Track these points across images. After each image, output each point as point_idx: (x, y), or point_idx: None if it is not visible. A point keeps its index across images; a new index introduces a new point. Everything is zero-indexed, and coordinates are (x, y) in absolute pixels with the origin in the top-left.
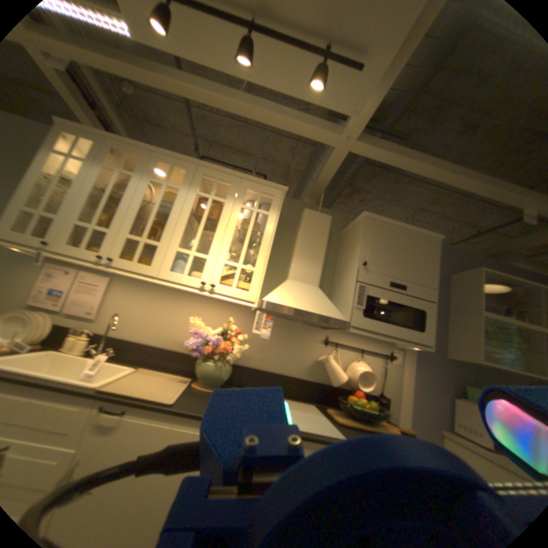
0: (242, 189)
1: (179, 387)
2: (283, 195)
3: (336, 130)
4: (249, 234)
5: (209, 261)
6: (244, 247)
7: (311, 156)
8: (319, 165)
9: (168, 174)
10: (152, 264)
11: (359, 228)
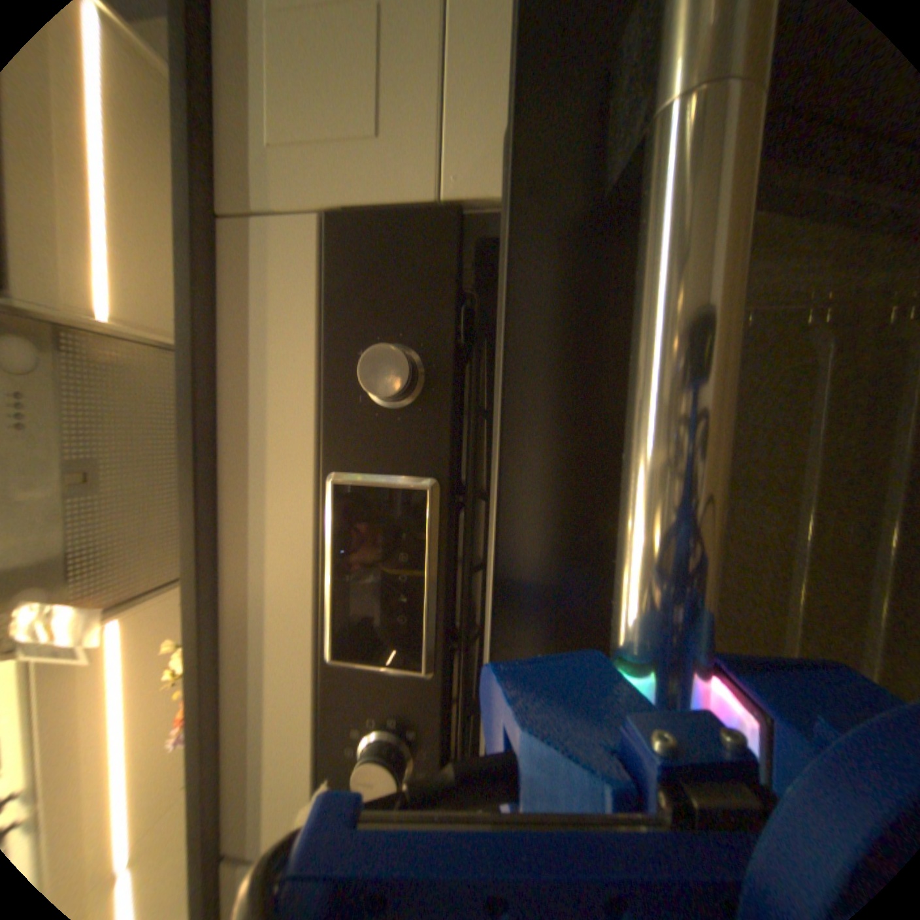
0: None
1: None
2: None
3: None
4: None
5: None
6: None
7: None
8: None
9: None
10: None
11: None
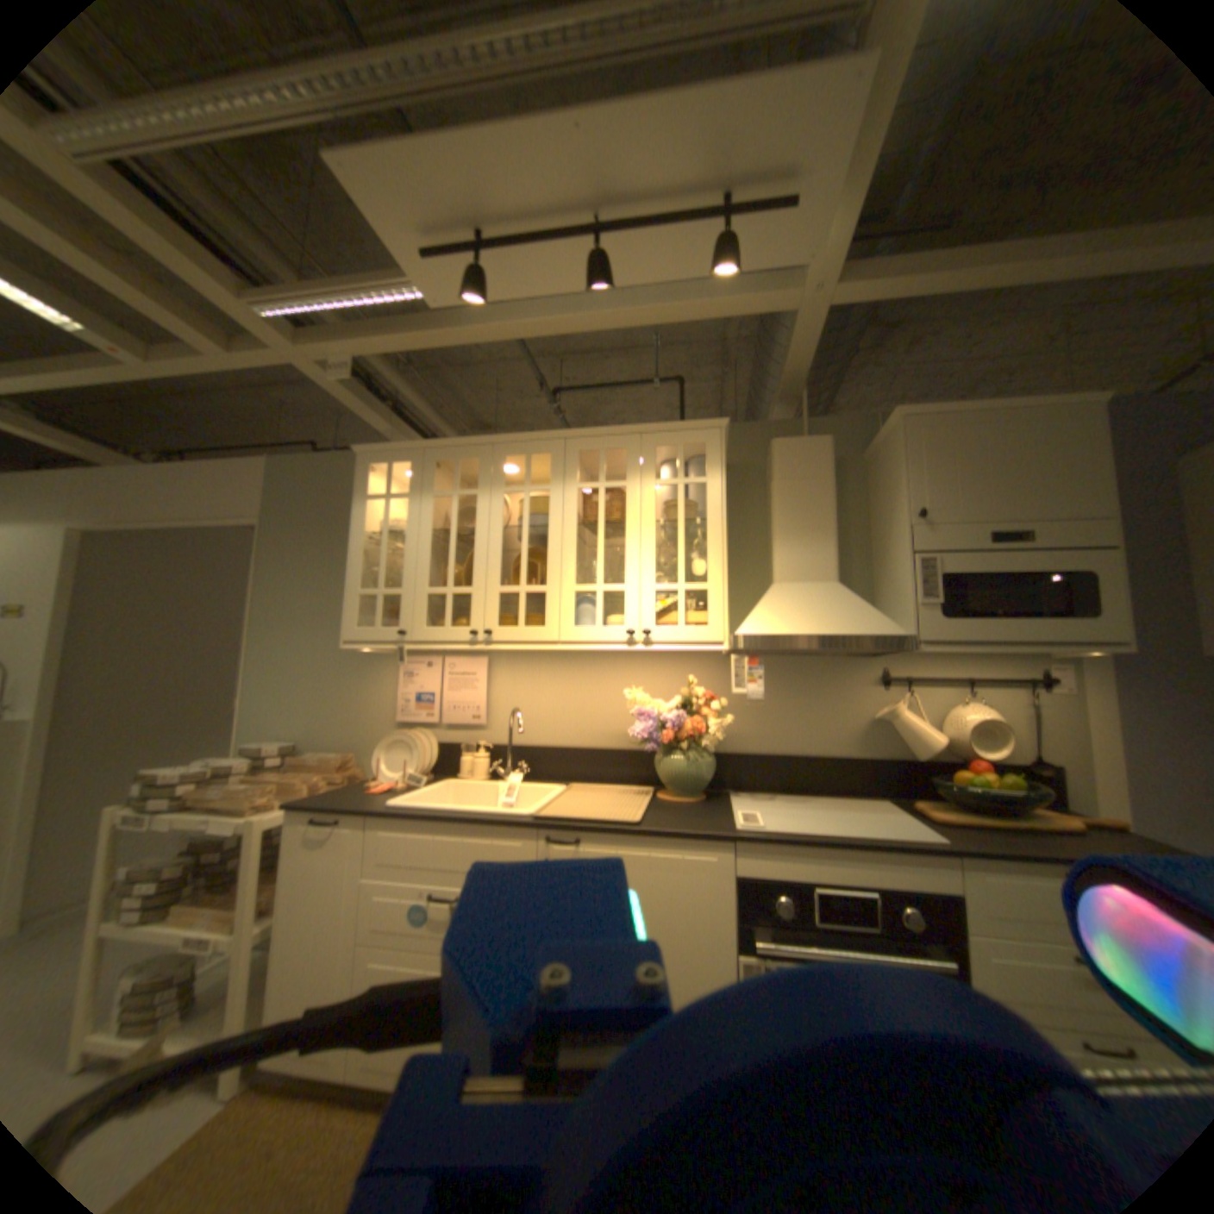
0: (649, 451)
1: (640, 800)
2: (725, 433)
3: (791, 279)
4: (682, 526)
5: (629, 593)
6: (679, 552)
7: (762, 318)
8: (782, 331)
9: (527, 471)
10: (547, 621)
11: (896, 441)
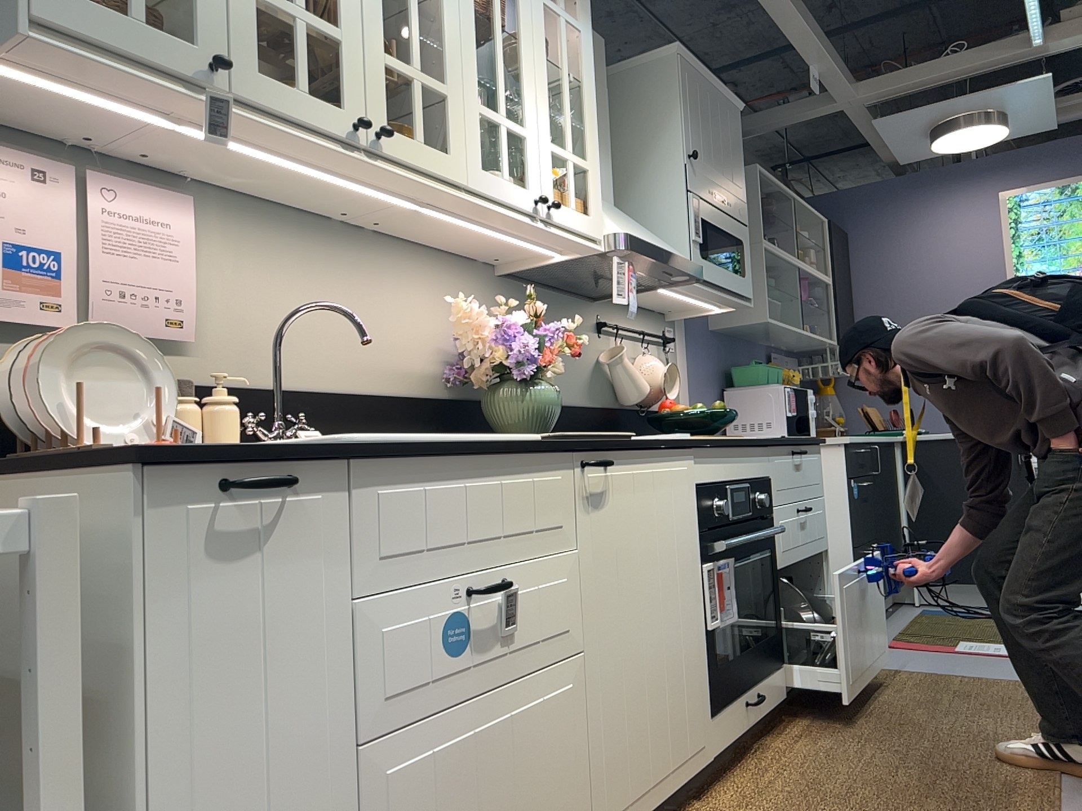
0: None
1: None
2: None
3: None
4: (568, 77)
5: (532, 144)
6: (568, 111)
7: None
8: None
9: None
10: (452, 147)
11: (668, 78)
